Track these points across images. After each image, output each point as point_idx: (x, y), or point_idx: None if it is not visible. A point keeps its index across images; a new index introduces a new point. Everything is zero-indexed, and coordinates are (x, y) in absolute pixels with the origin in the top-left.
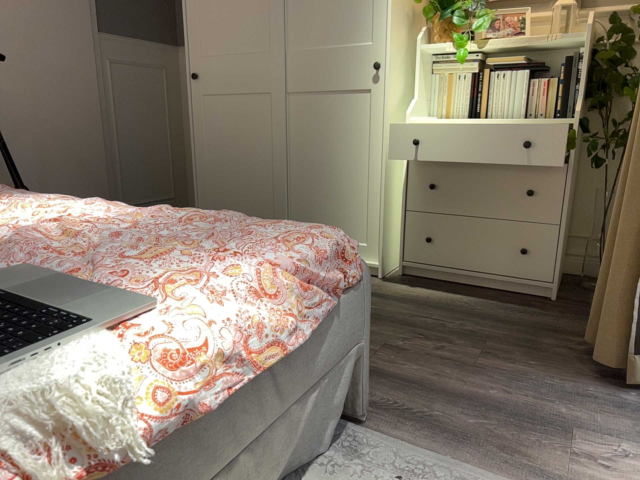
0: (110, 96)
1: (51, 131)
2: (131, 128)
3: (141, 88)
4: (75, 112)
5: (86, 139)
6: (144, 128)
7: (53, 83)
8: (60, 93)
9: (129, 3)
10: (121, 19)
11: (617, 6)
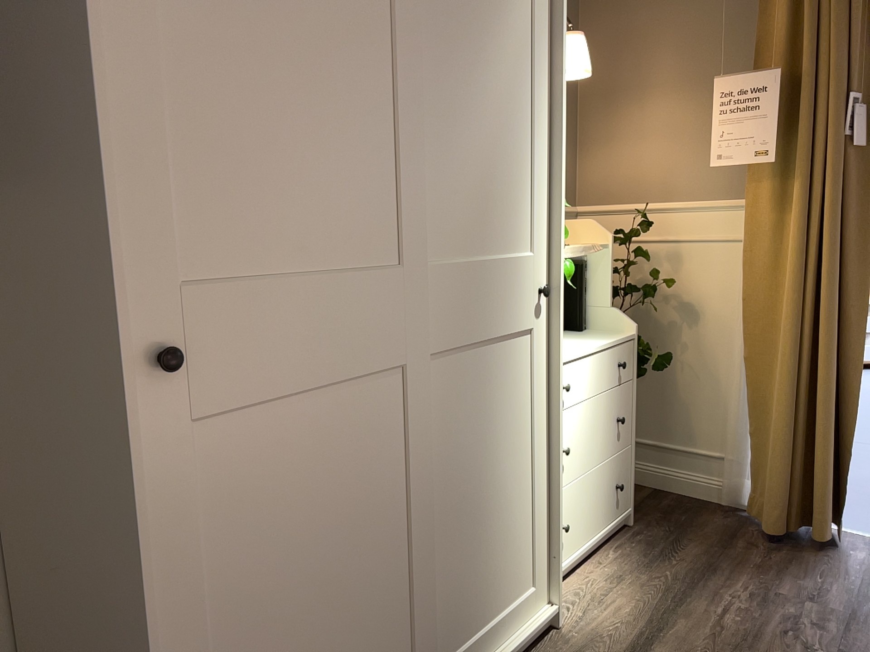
0: None
1: None
2: None
3: None
4: None
5: None
6: None
7: None
8: None
9: None
10: None
11: None
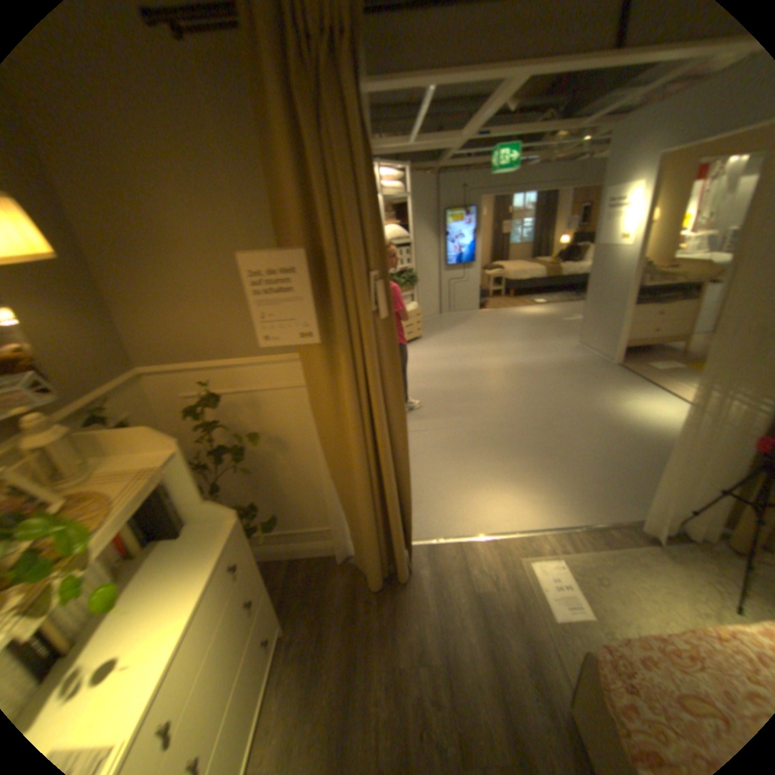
0: None
1: None
2: None
3: None
4: None
5: None
6: None
7: None
8: None
9: None
10: None
11: (74, 407)
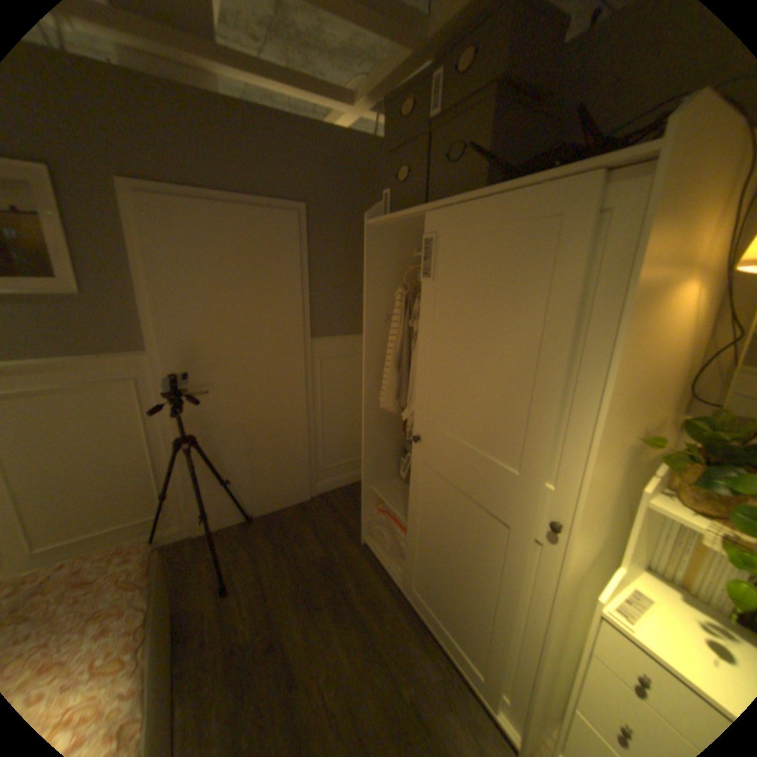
0: (317, 386)
1: (258, 426)
2: (334, 408)
3: (347, 375)
4: (281, 408)
5: (290, 426)
6: (347, 406)
7: (263, 389)
8: (268, 395)
9: (342, 307)
10: (333, 322)
11: None
